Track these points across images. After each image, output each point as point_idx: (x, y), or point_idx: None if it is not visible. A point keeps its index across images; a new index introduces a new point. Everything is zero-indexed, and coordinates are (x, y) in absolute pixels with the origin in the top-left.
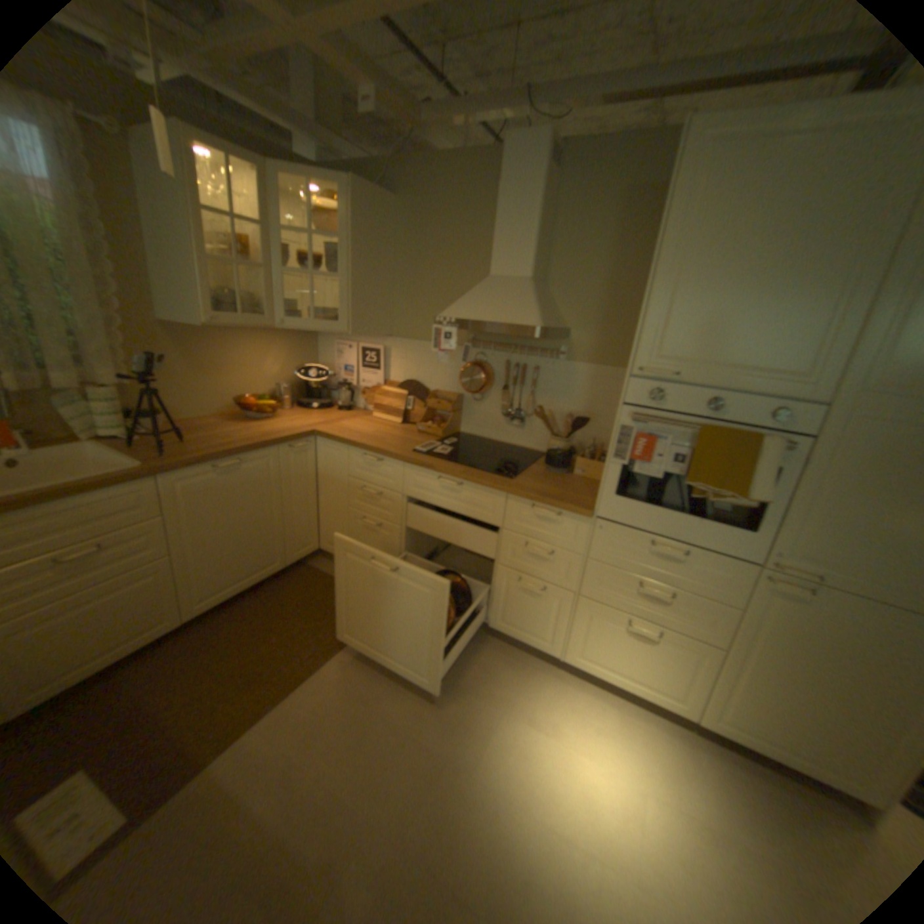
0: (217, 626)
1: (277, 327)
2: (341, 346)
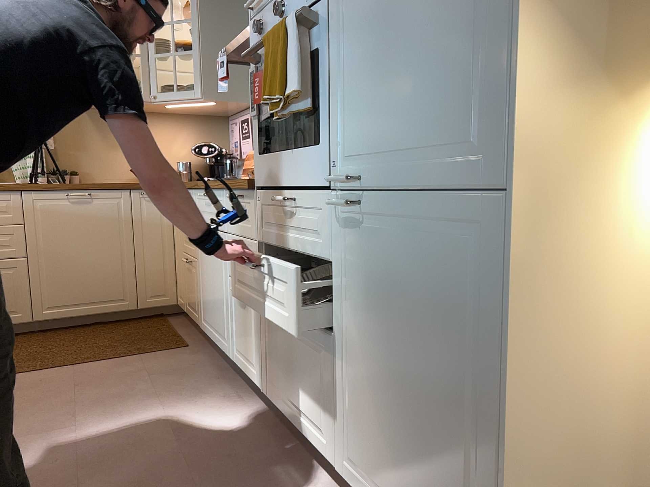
0: (60, 334)
1: (186, 114)
2: (233, 124)
